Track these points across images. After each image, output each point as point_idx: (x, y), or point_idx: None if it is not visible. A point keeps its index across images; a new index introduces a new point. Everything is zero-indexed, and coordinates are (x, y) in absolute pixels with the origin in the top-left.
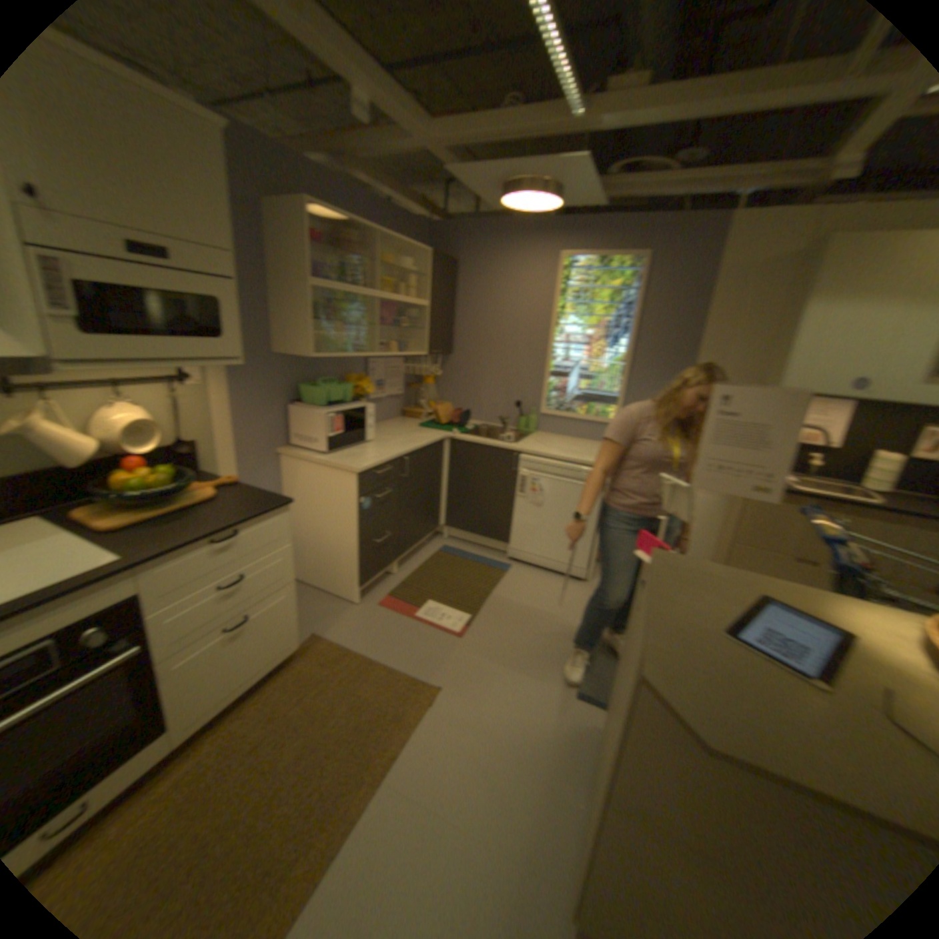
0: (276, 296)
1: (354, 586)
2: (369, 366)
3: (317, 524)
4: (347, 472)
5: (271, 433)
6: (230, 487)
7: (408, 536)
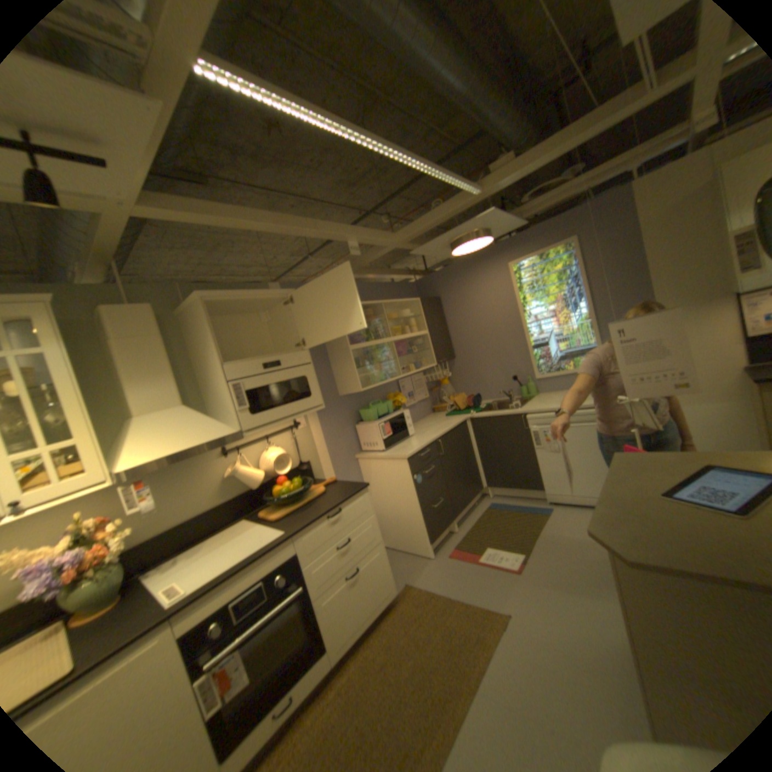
0: (332, 364)
1: (425, 546)
2: (398, 386)
3: (389, 503)
4: (398, 460)
5: (347, 447)
6: (330, 486)
7: (457, 501)
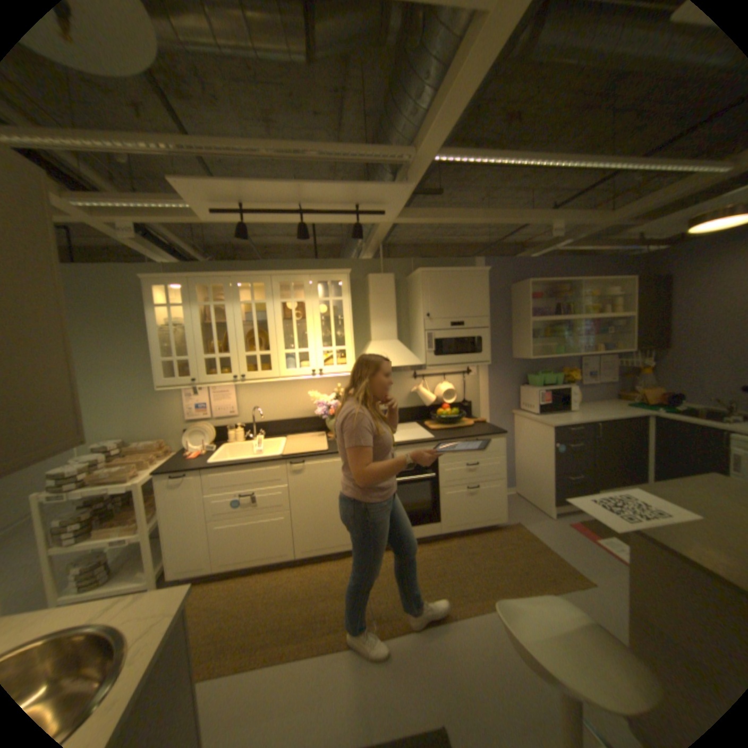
0: (514, 330)
1: (551, 507)
2: (581, 363)
3: (531, 460)
4: (548, 427)
5: (508, 402)
6: (480, 424)
7: (604, 487)
